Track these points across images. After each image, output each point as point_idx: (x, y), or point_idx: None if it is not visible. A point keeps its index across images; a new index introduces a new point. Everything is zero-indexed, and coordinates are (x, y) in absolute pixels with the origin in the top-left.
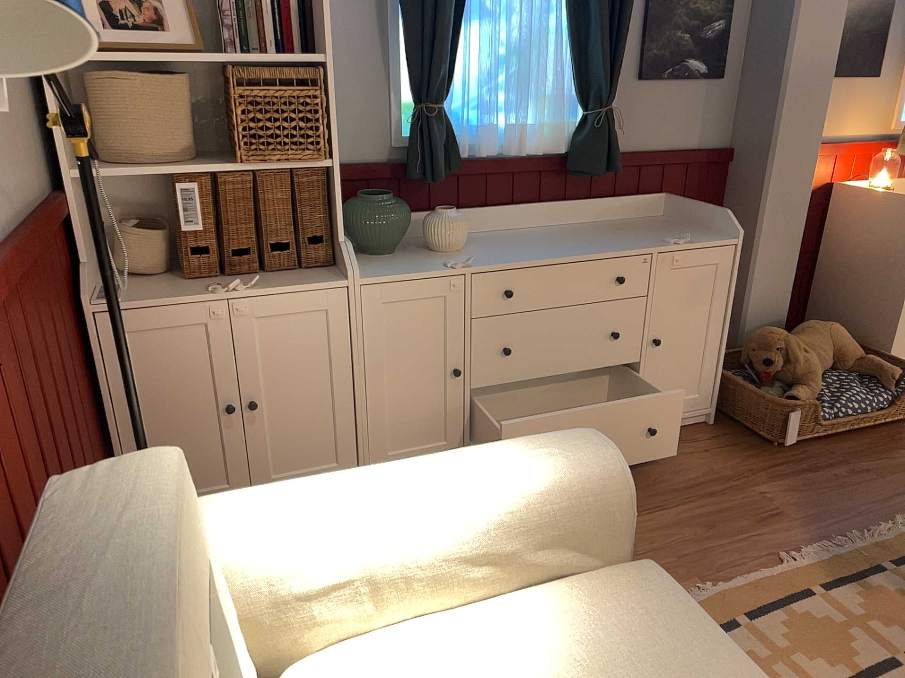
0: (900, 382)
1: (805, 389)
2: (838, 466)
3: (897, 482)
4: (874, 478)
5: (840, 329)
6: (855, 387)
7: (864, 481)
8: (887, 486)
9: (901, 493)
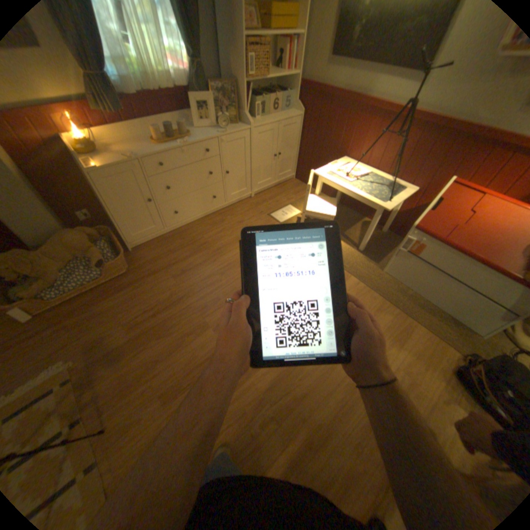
0: (99, 265)
1: (41, 283)
2: (50, 328)
3: (73, 334)
4: (63, 333)
5: (70, 237)
6: (76, 272)
7: (54, 338)
8: (65, 339)
9: (67, 344)
